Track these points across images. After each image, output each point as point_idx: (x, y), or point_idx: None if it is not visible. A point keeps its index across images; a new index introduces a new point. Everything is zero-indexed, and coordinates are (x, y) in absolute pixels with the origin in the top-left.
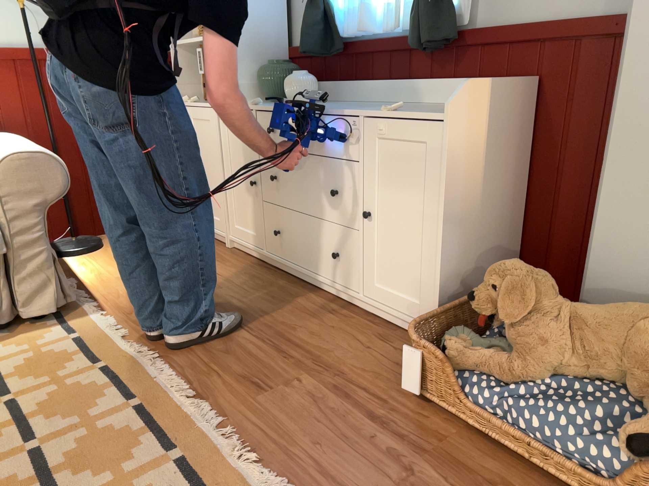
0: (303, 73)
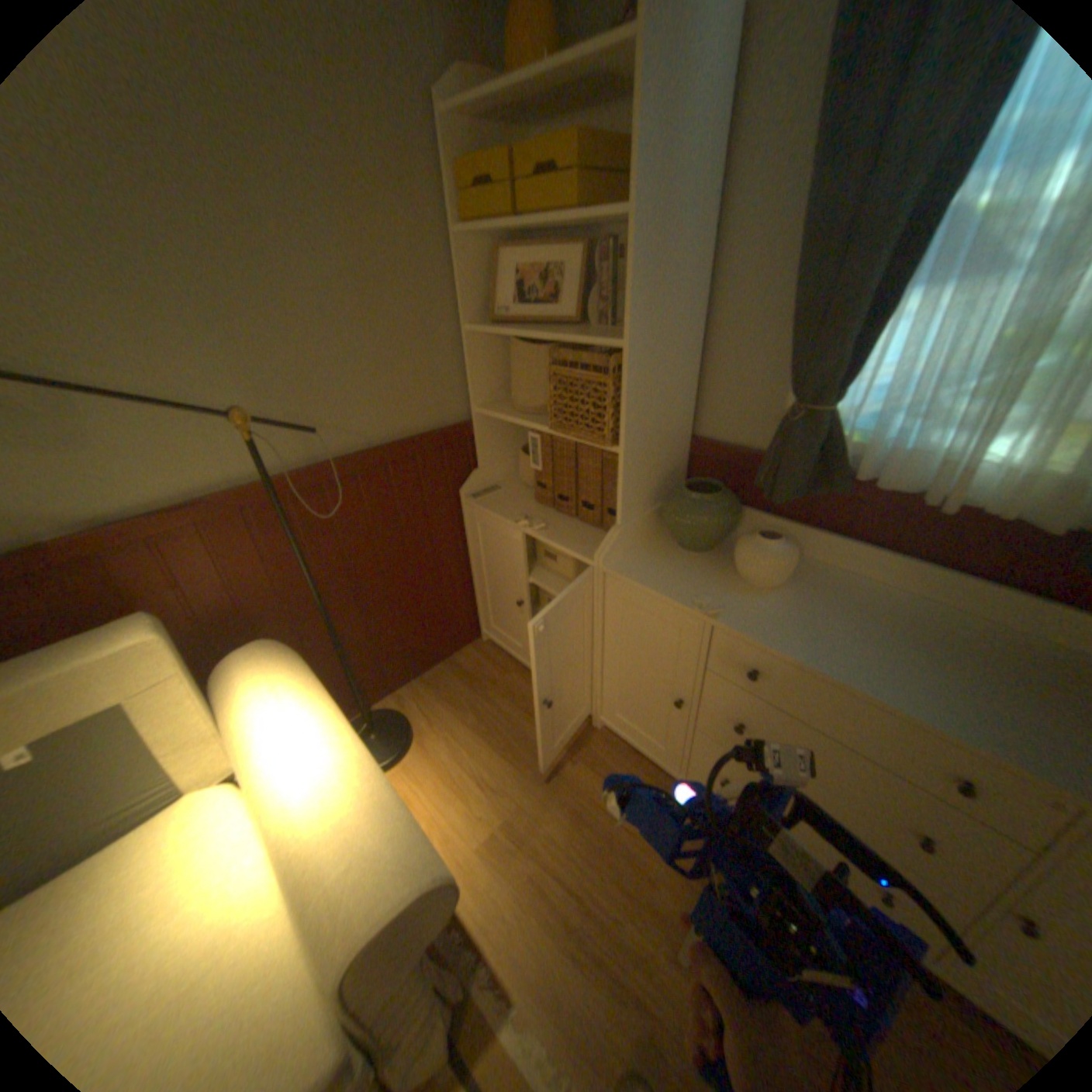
0: (781, 538)
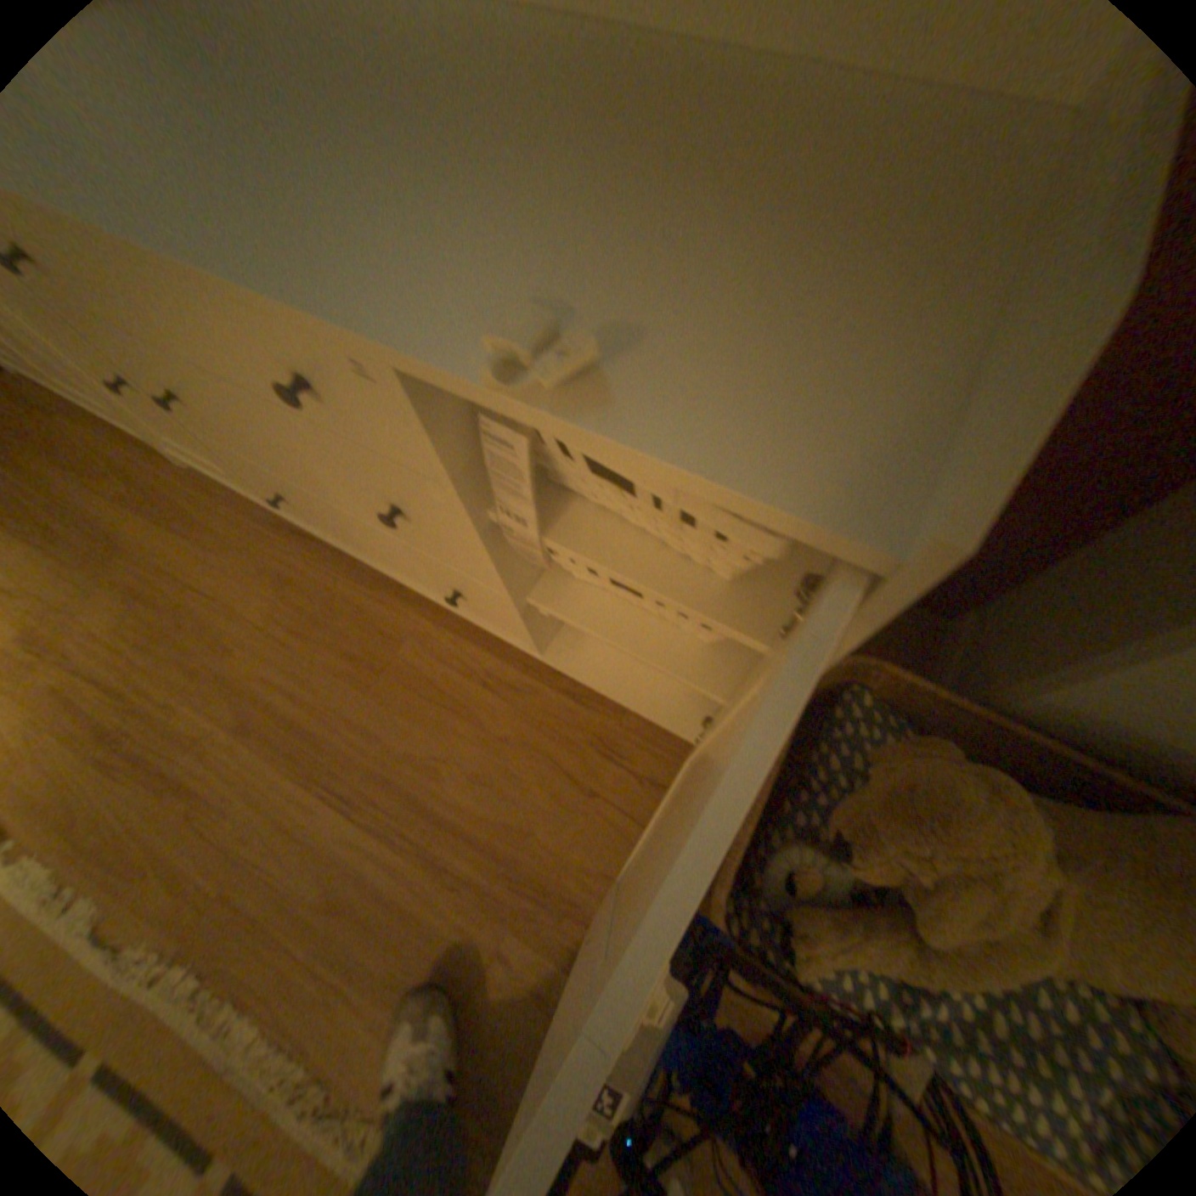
0: None
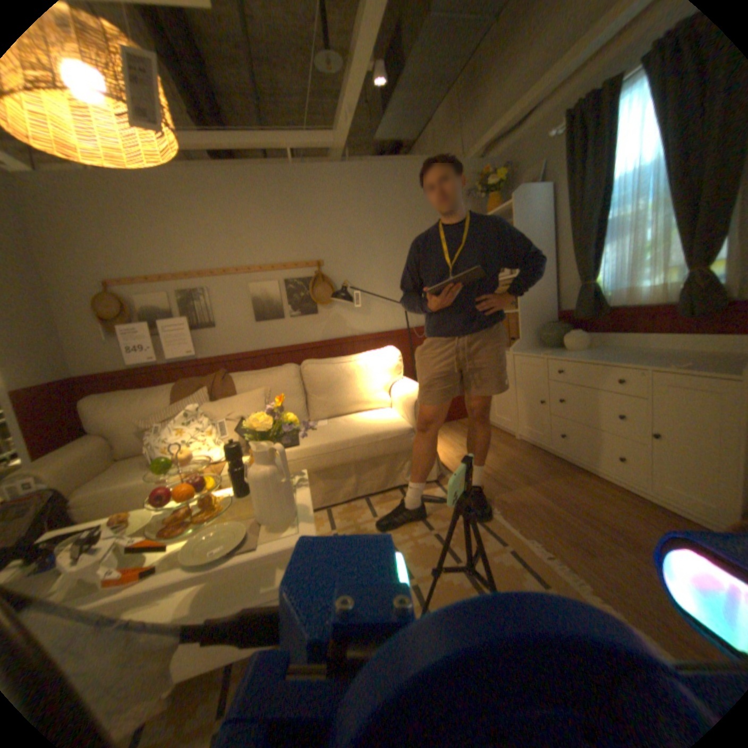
0: (579, 331)
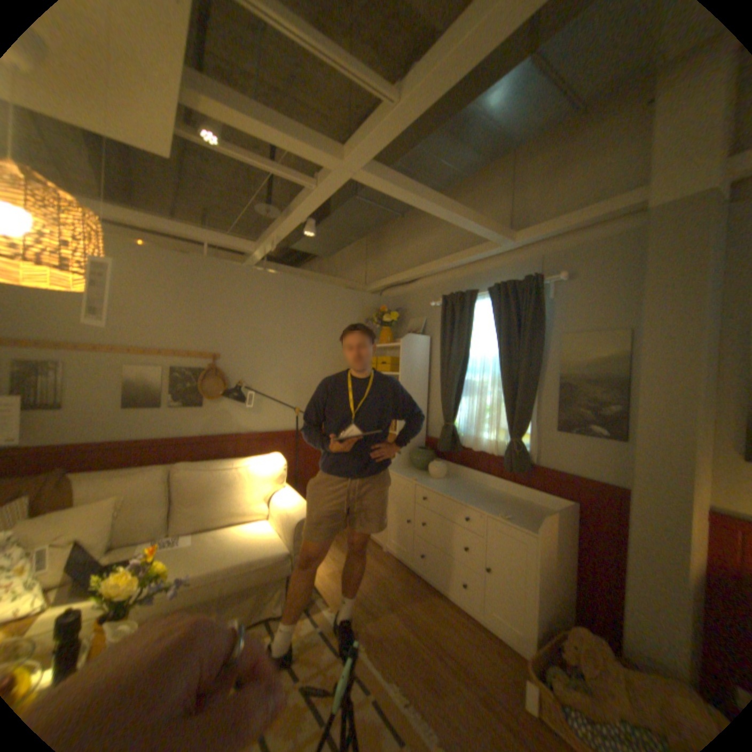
0: (440, 462)
